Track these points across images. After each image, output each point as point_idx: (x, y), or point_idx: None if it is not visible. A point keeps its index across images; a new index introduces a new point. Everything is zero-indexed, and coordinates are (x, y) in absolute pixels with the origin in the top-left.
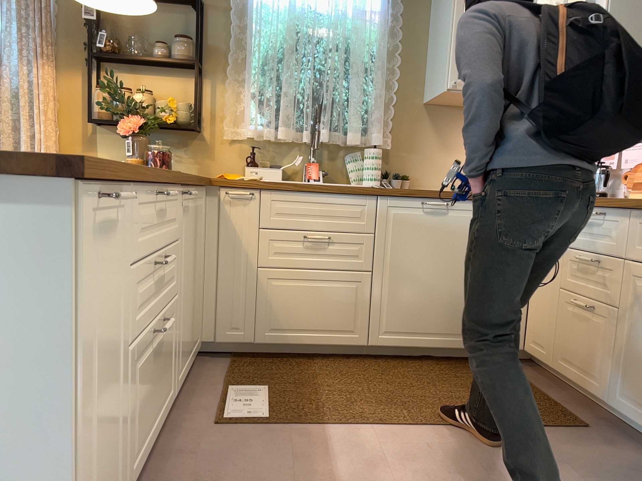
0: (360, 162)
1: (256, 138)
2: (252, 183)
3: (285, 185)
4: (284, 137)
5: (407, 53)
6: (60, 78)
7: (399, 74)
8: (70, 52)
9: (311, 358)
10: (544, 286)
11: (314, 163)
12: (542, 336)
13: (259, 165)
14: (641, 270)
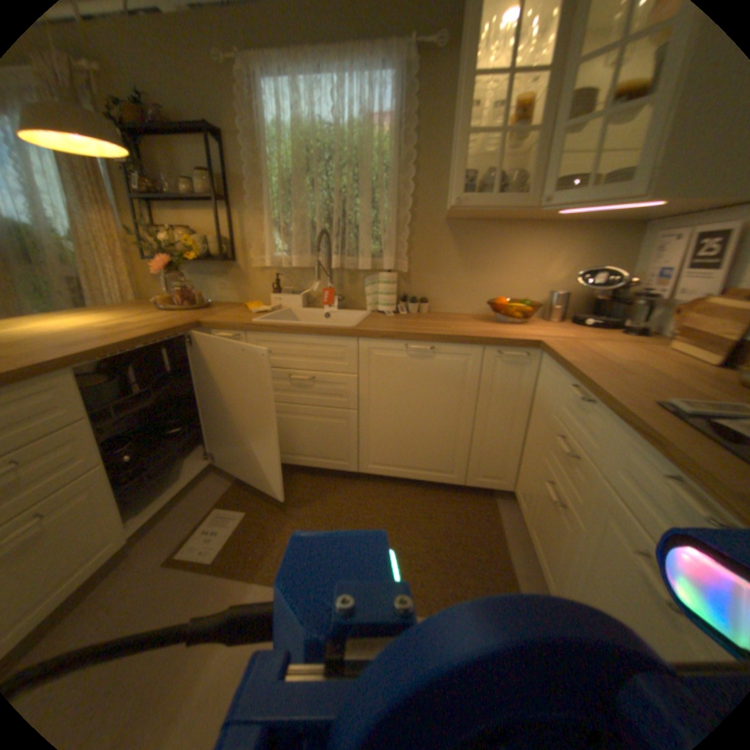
0: (376, 287)
1: (279, 266)
2: (236, 325)
3: (265, 327)
4: (296, 266)
5: (426, 161)
6: (121, 218)
7: (412, 188)
8: (122, 193)
9: (312, 473)
10: (534, 443)
11: (334, 288)
12: (525, 492)
13: (287, 290)
14: (617, 504)
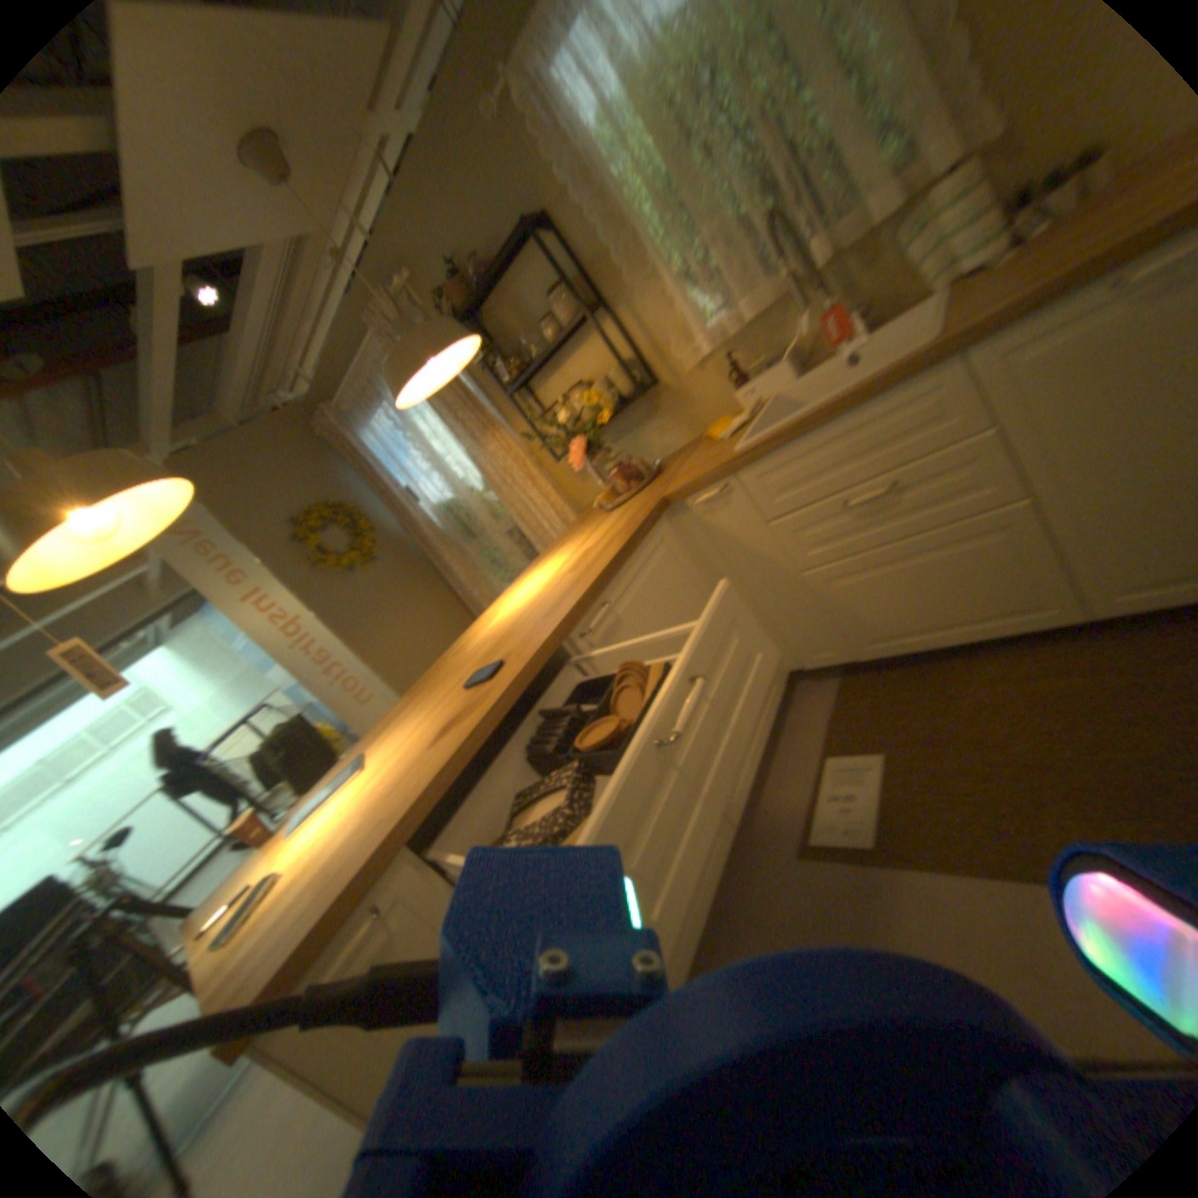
0: (932, 228)
1: (723, 338)
2: (715, 471)
3: (762, 447)
4: (753, 315)
5: None
6: (512, 427)
7: None
8: (498, 397)
9: (973, 653)
10: None
11: (839, 301)
12: None
13: (754, 368)
14: None
